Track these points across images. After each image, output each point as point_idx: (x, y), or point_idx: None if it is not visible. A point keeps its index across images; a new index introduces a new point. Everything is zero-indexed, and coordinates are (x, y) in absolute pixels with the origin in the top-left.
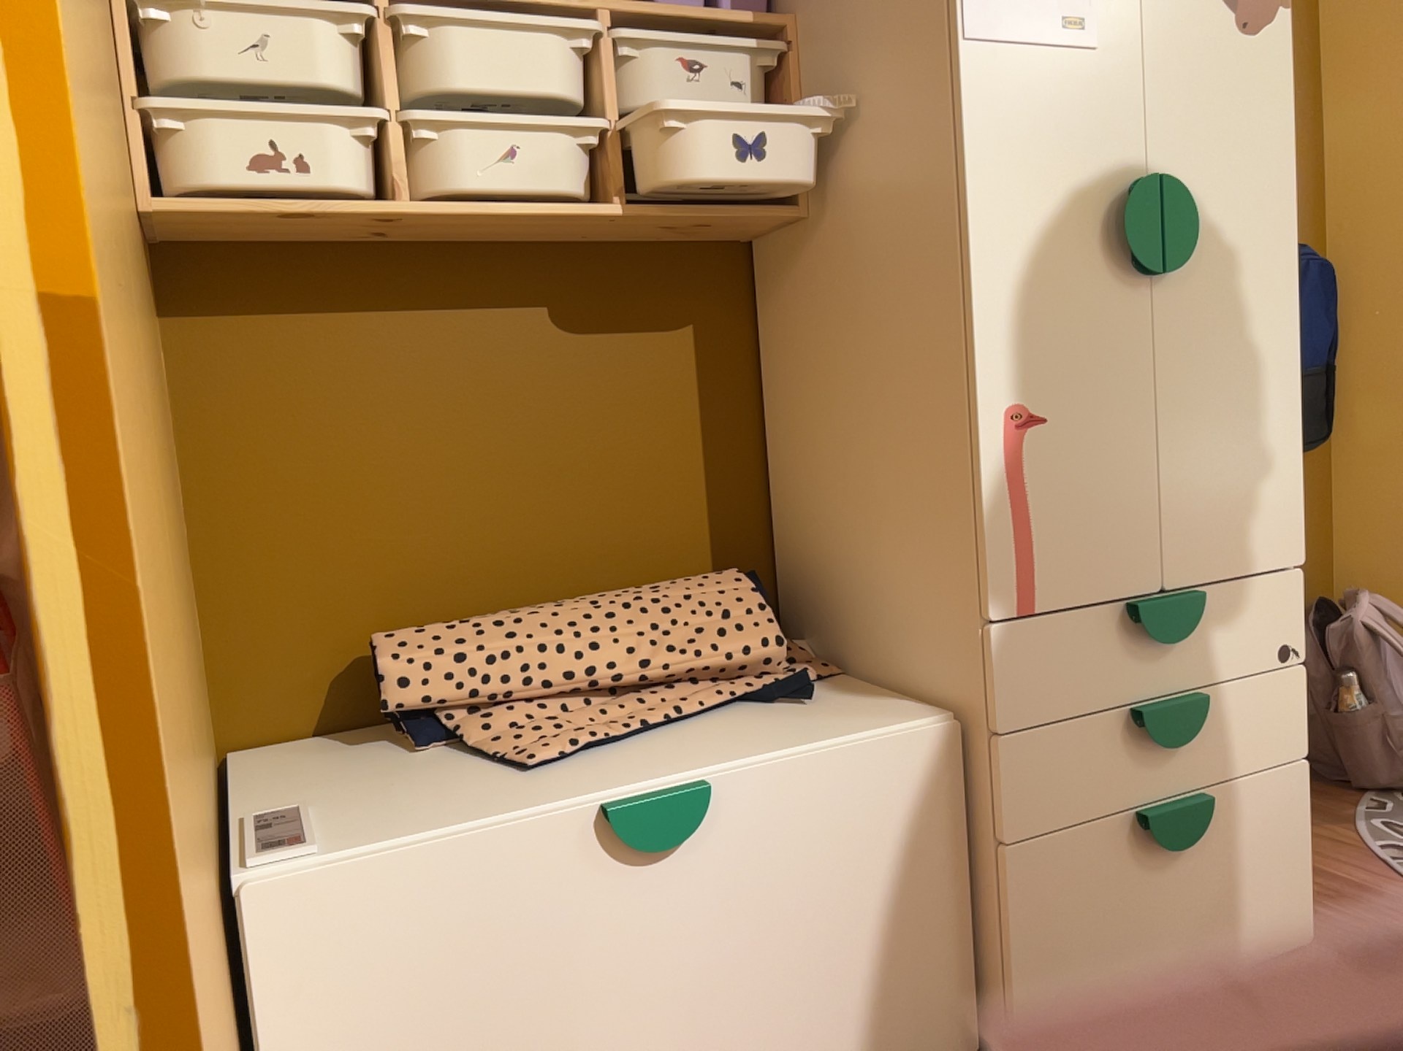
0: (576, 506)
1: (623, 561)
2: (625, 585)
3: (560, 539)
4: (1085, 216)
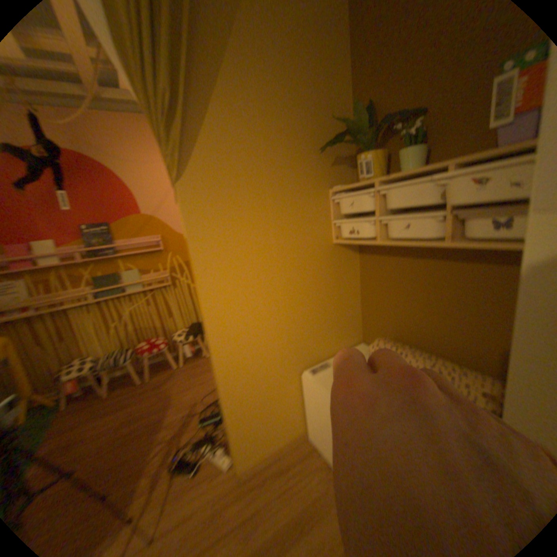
0: (455, 329)
1: (472, 355)
2: (471, 363)
3: (447, 337)
4: None
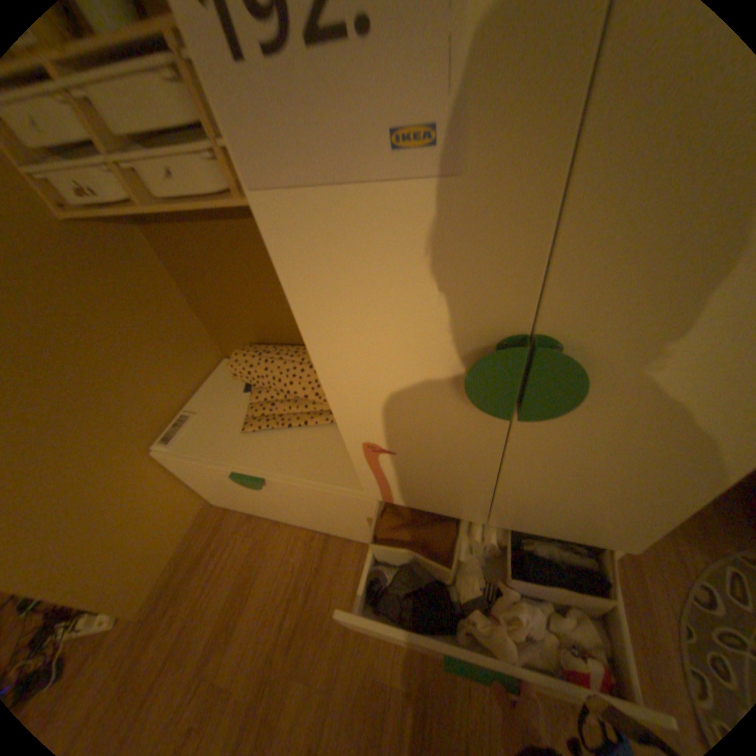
0: None
1: None
2: None
3: None
4: (431, 357)
